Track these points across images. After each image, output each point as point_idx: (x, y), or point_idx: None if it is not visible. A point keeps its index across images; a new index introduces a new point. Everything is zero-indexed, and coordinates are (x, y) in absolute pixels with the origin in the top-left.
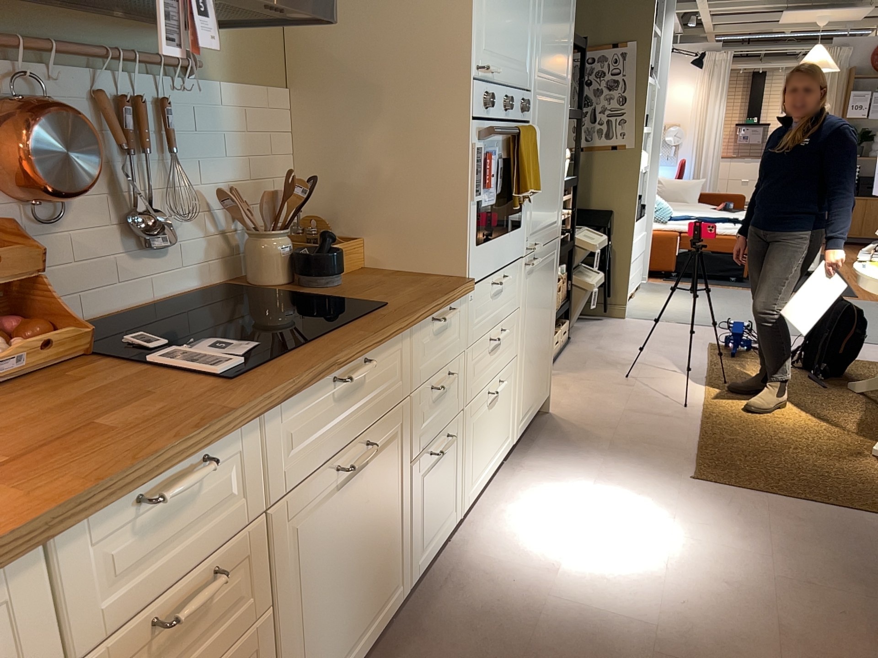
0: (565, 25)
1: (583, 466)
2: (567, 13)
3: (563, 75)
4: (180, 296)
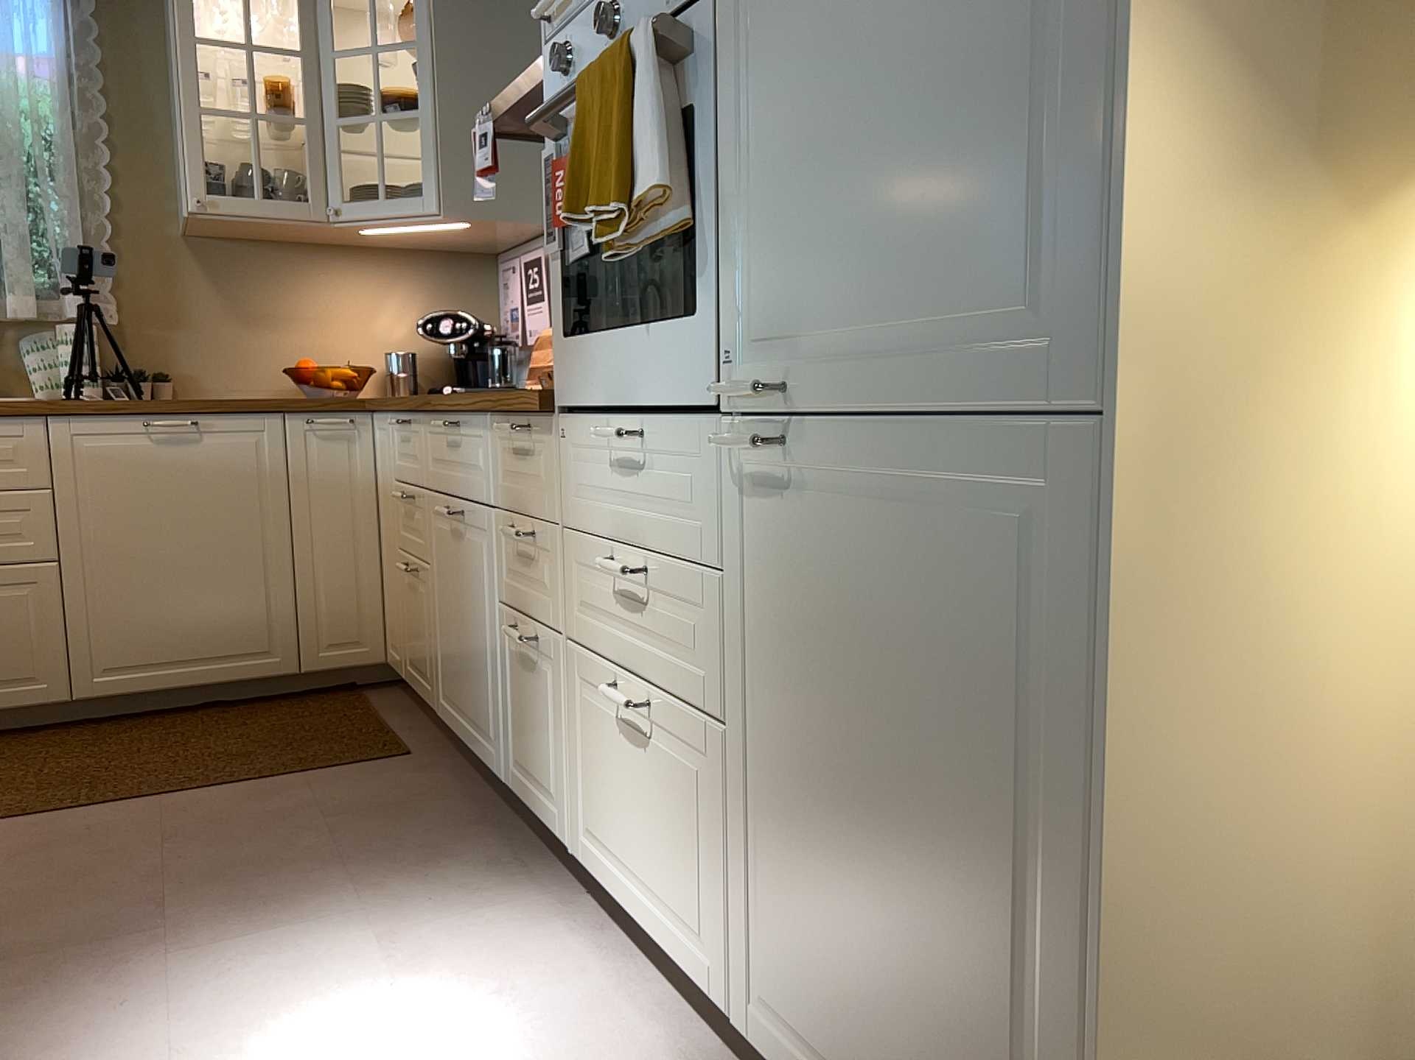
0: None
1: None
2: None
3: None
4: None
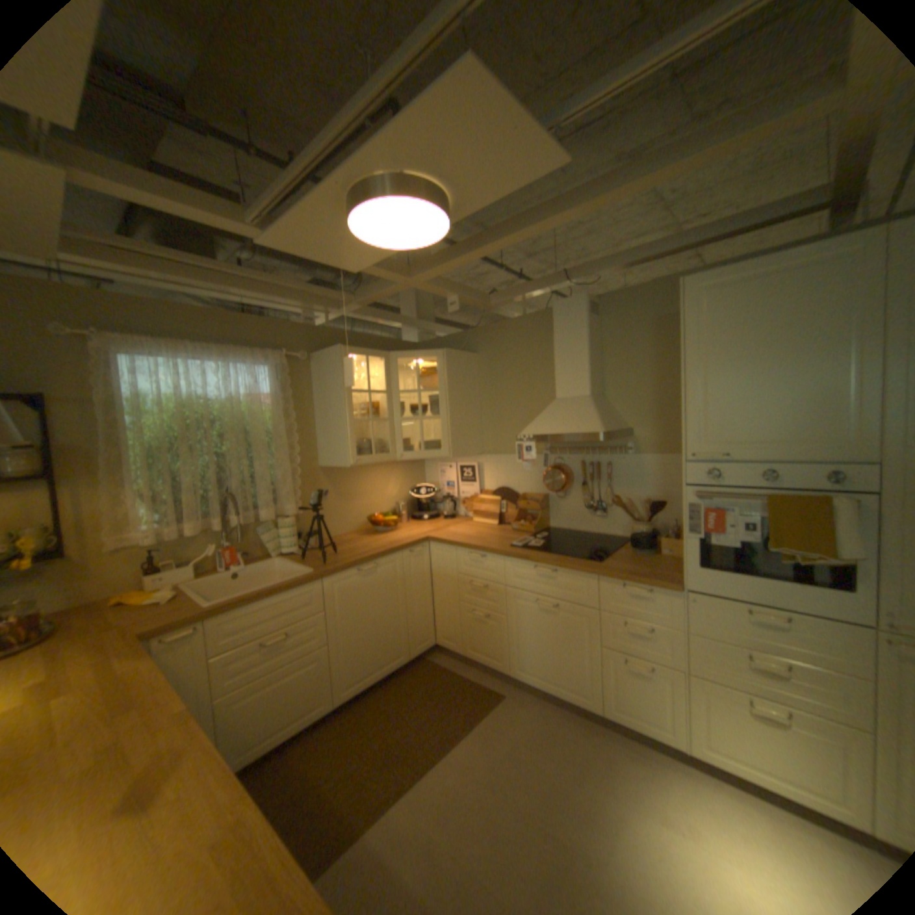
0: None
1: None
2: None
3: None
4: (612, 536)
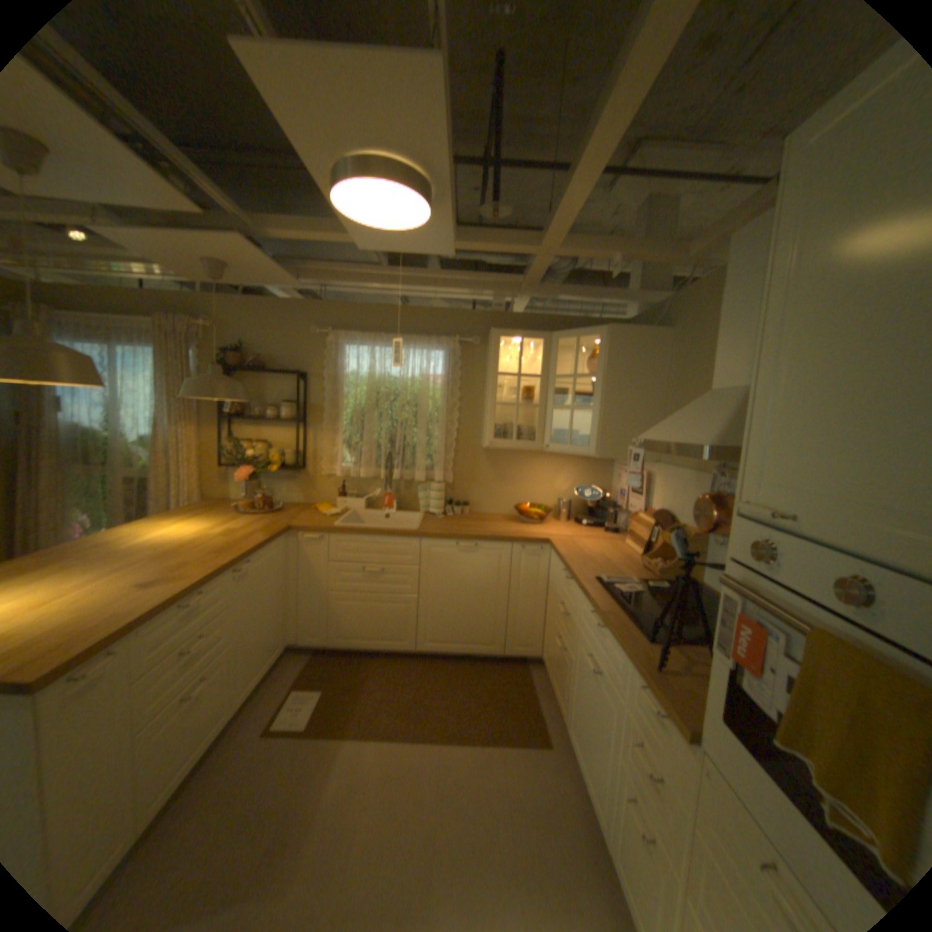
0: None
1: None
2: None
3: None
4: None
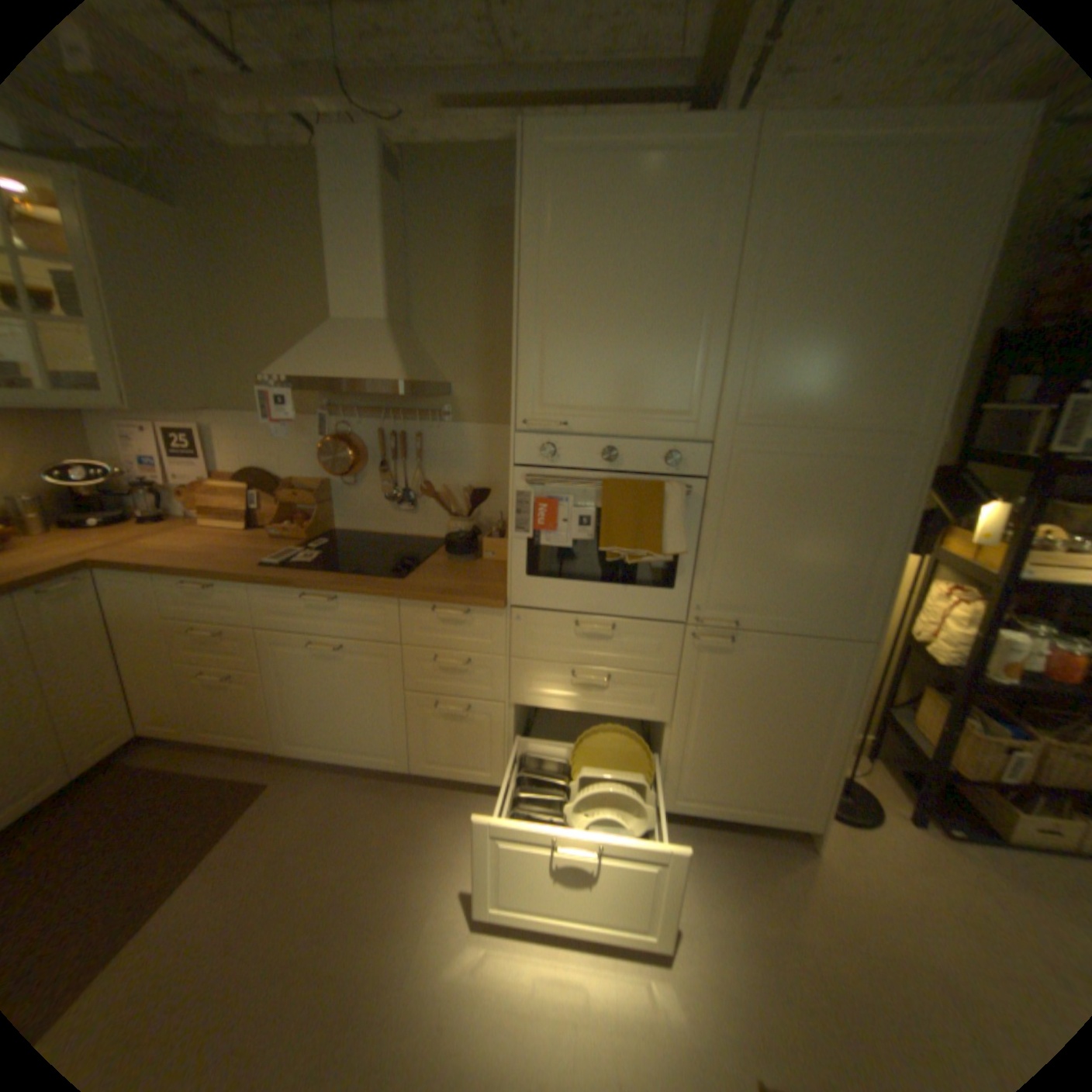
0: (892, 343)
1: (700, 907)
2: (908, 322)
3: (885, 417)
4: (423, 538)
